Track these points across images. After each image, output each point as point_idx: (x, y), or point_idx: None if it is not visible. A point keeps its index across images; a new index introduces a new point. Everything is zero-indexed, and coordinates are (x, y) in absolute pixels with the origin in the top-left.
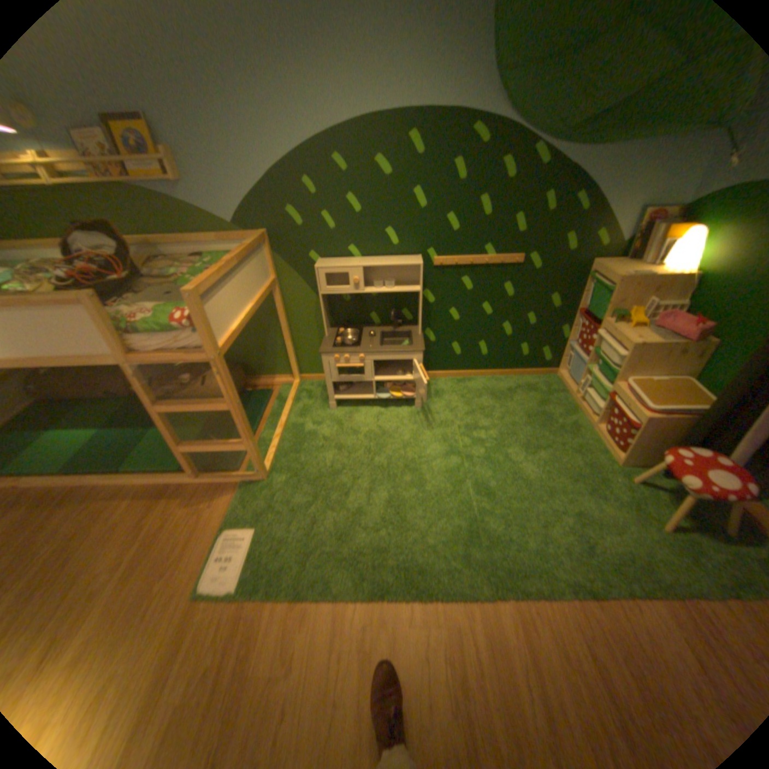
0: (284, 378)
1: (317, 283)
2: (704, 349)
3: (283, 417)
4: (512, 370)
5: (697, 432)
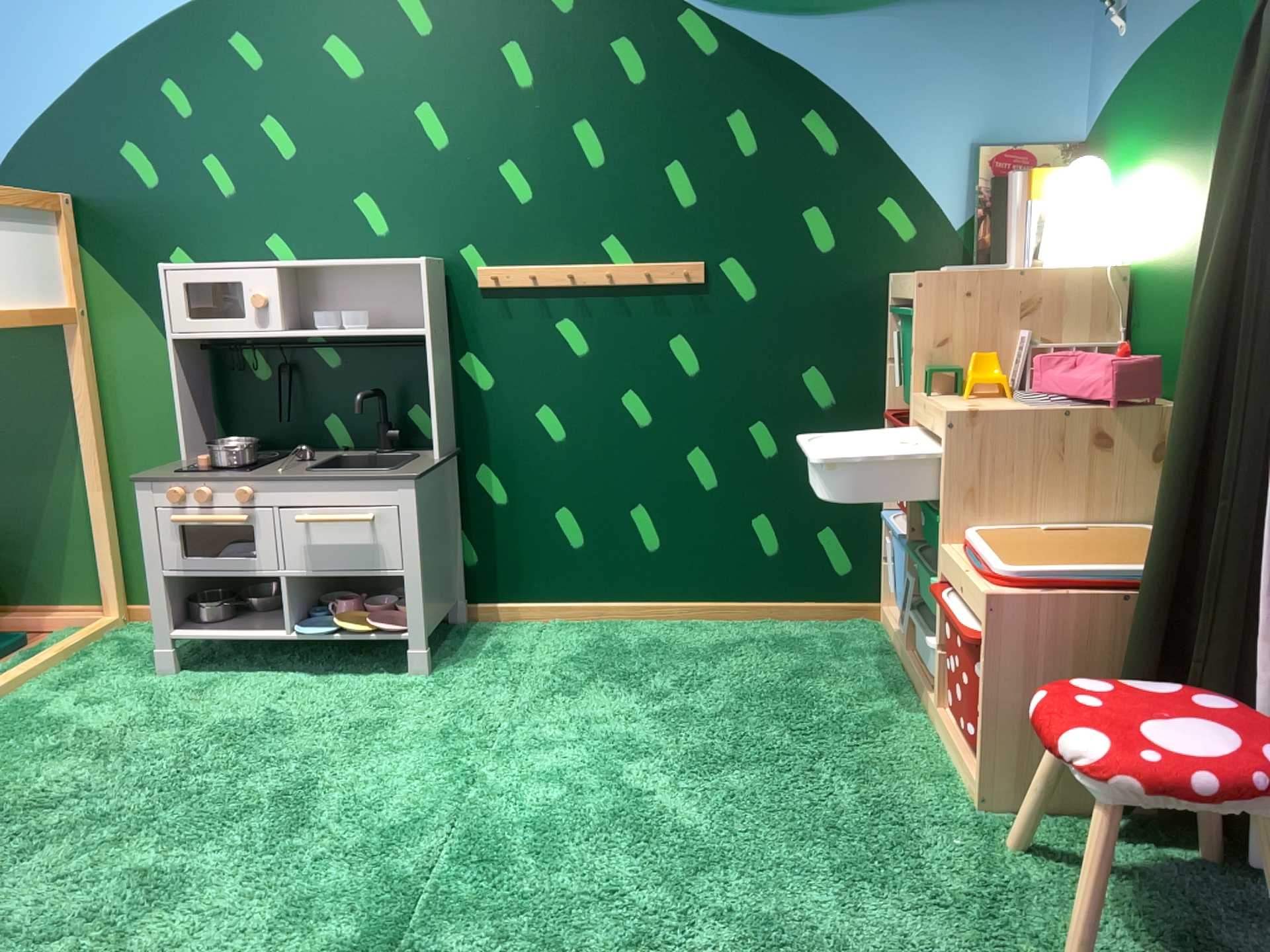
0: (81, 612)
1: (165, 307)
2: (1159, 432)
3: (0, 682)
4: (745, 601)
5: (1143, 634)
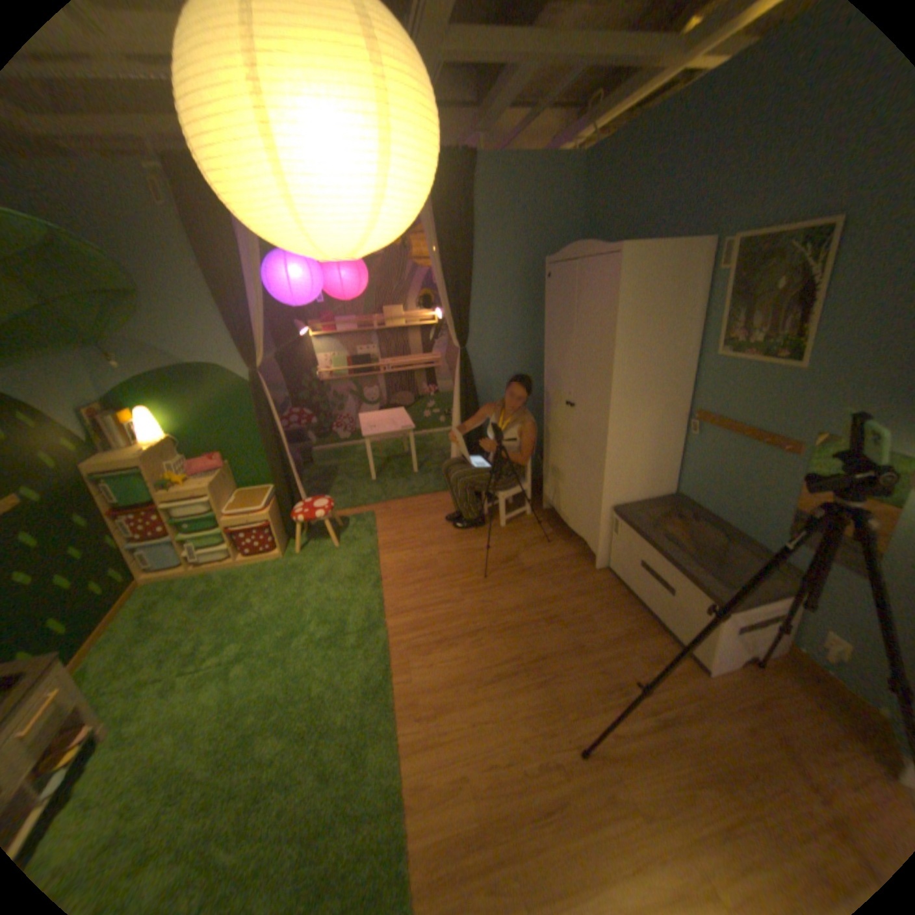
0: None
1: None
2: (227, 470)
3: None
4: (102, 619)
5: (283, 502)
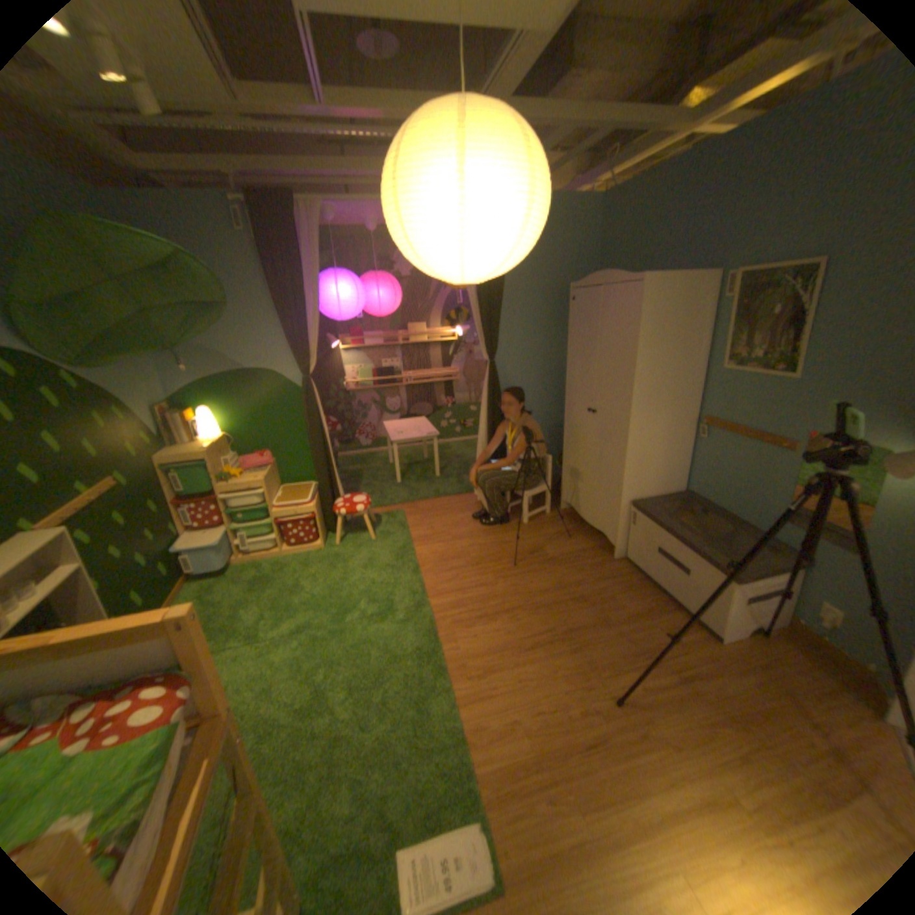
0: None
1: None
2: (274, 467)
3: None
4: (167, 598)
5: (325, 497)
